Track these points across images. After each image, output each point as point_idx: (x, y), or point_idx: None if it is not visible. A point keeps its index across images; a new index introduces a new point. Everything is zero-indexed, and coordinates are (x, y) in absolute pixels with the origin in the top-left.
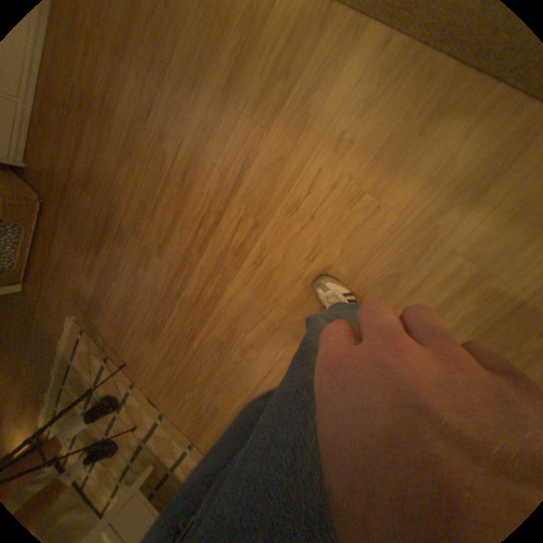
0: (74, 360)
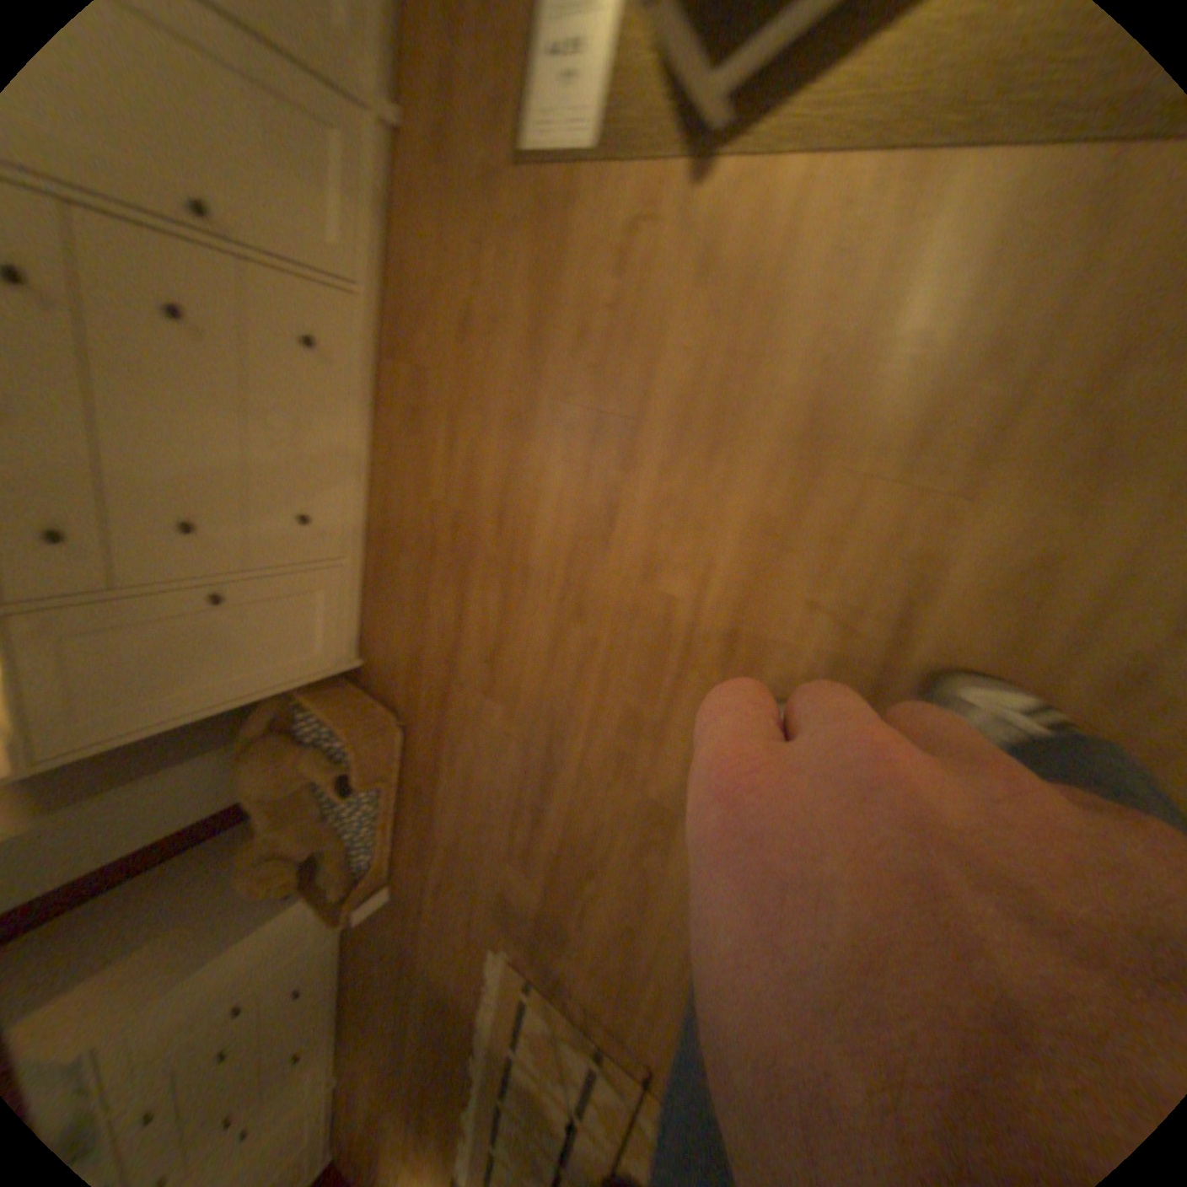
0: (521, 1048)
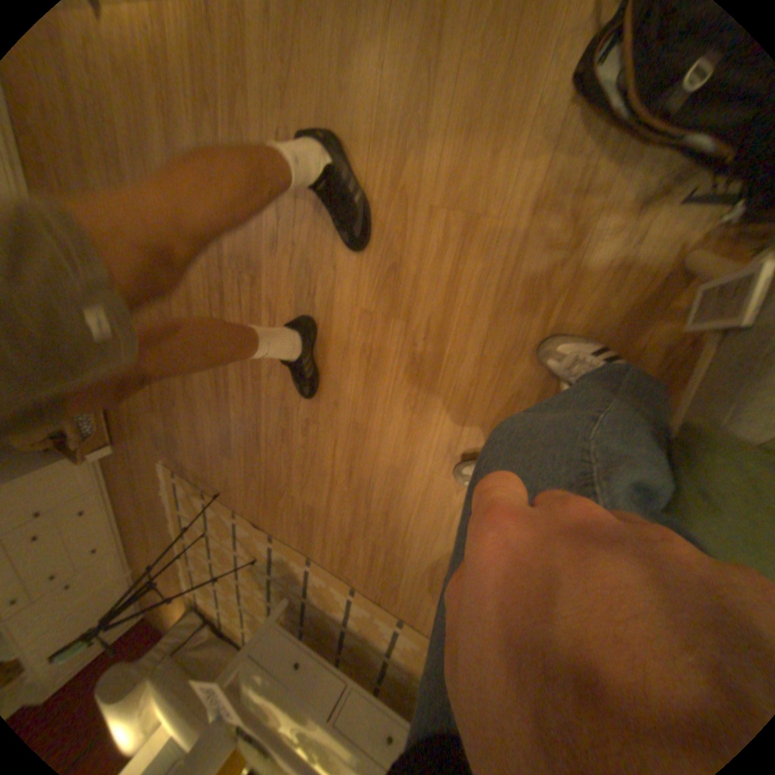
0: (178, 507)
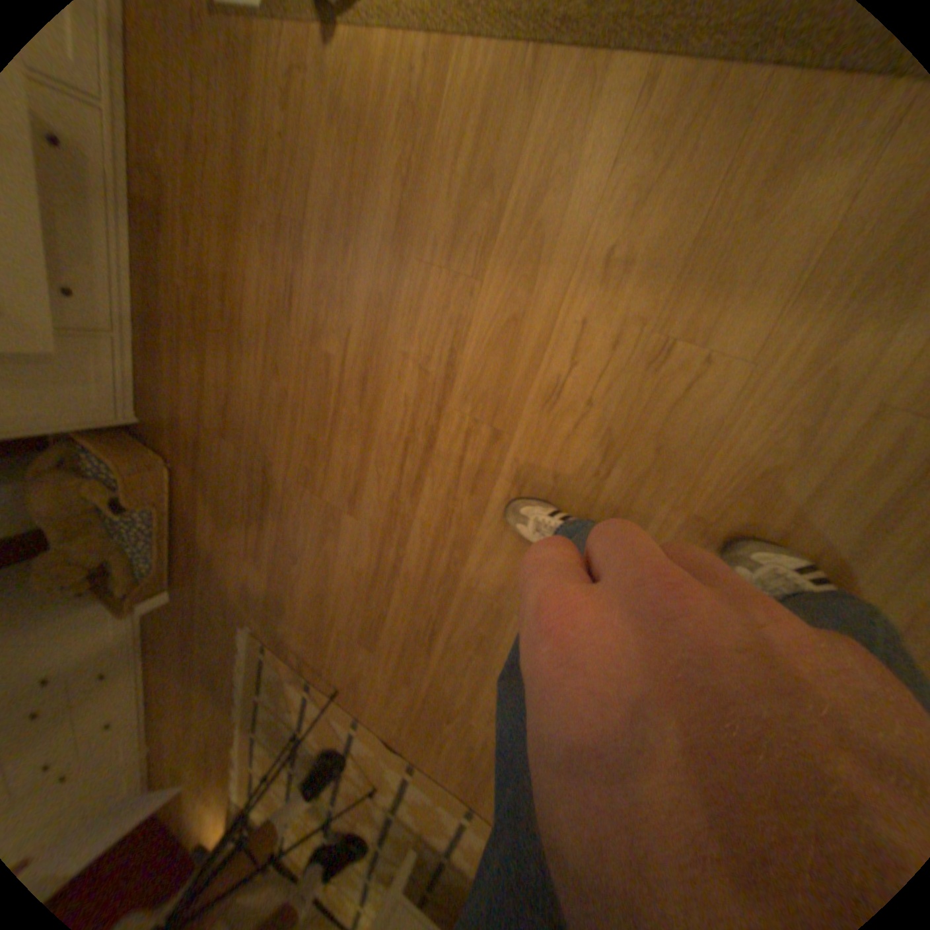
0: (262, 694)
